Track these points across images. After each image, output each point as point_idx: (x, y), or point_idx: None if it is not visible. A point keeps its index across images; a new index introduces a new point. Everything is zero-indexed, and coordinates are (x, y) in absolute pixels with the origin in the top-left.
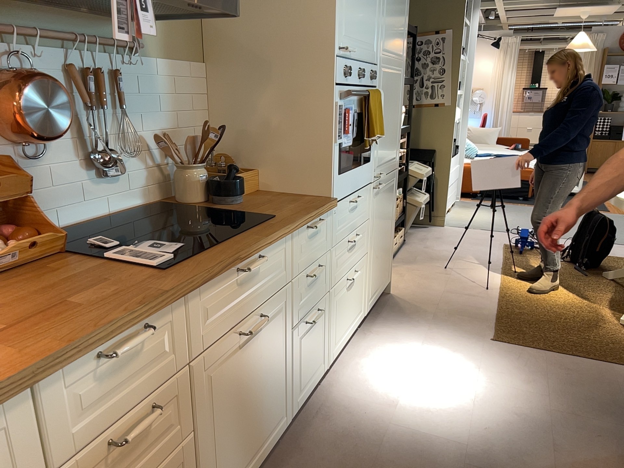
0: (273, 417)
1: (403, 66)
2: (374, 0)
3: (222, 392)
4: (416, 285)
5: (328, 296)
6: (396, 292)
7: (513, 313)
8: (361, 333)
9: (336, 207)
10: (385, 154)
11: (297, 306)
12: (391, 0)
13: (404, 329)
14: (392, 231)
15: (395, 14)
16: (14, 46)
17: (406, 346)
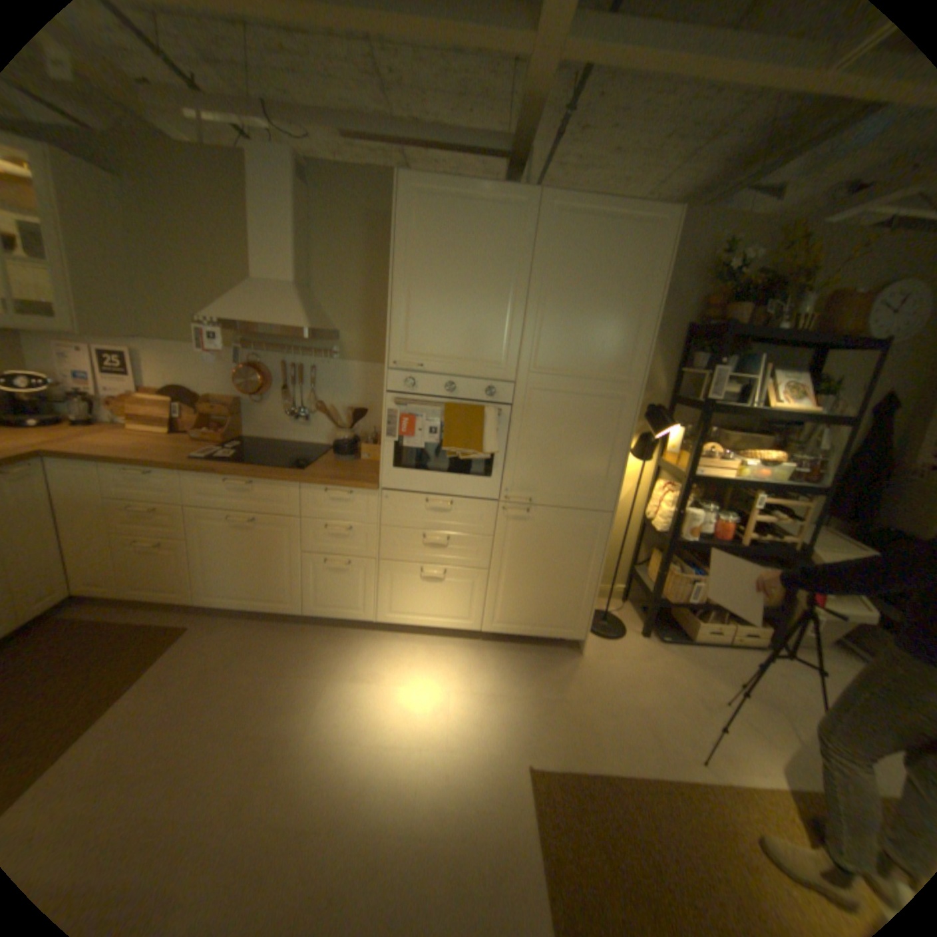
0: (272, 594)
1: (627, 388)
2: (492, 316)
3: (212, 540)
4: (628, 678)
5: (375, 562)
6: (590, 660)
7: (643, 806)
8: (472, 644)
9: (390, 495)
10: (548, 482)
11: (310, 540)
12: (562, 312)
13: (502, 676)
14: (585, 582)
15: (583, 326)
16: (253, 352)
17: (465, 681)
